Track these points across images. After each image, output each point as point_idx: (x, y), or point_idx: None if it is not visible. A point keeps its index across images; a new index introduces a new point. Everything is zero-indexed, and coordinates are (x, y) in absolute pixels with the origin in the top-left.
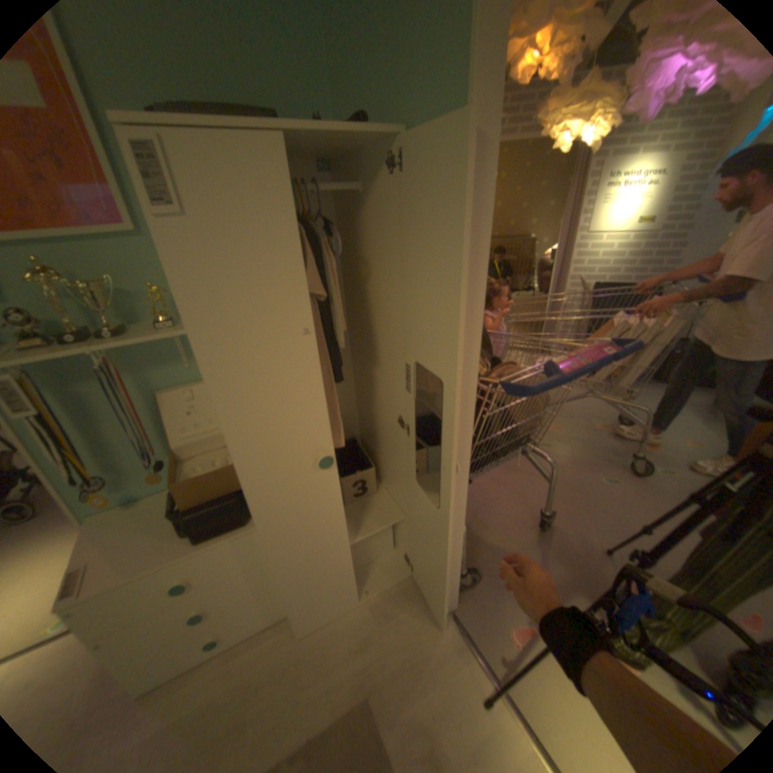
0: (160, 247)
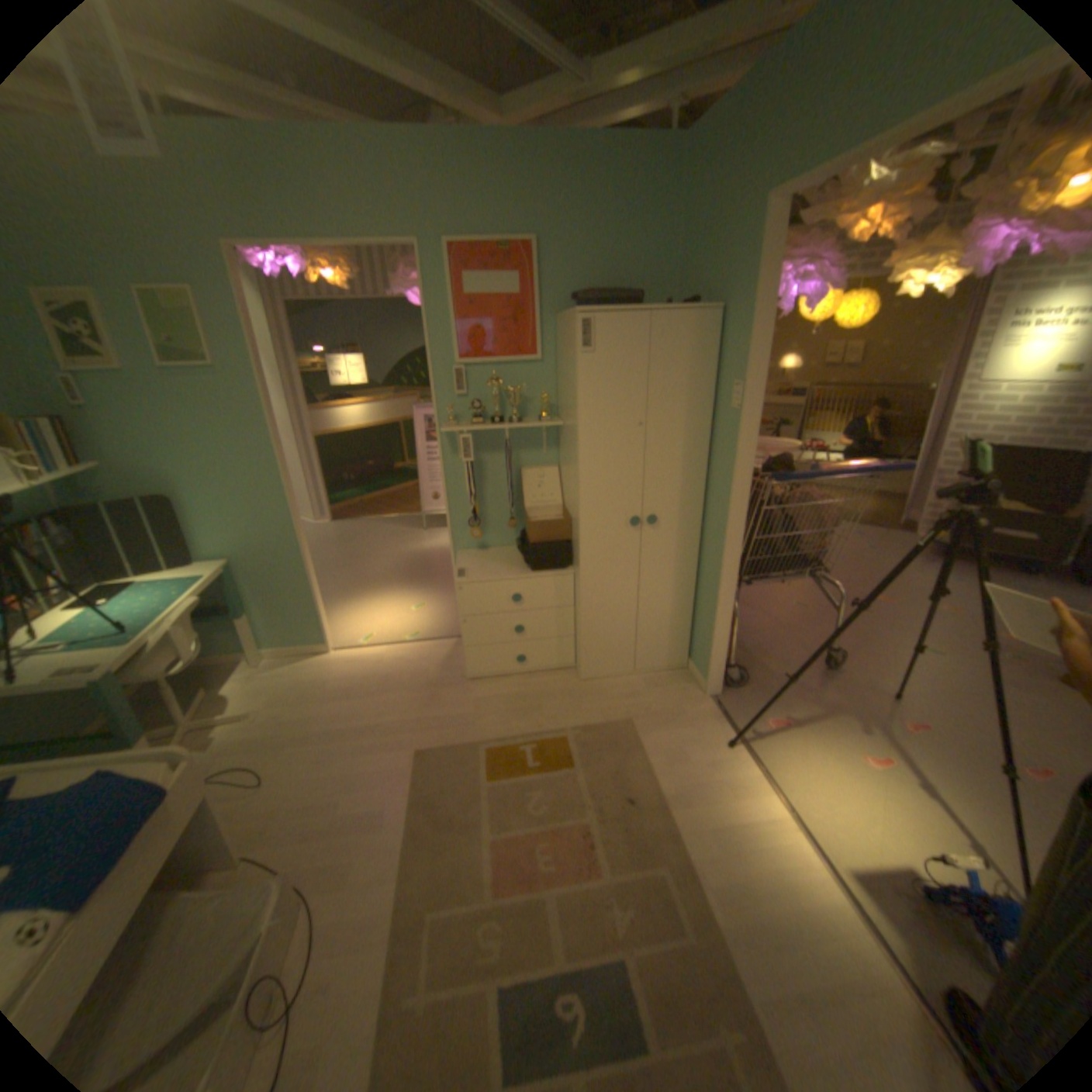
0: (576, 369)
